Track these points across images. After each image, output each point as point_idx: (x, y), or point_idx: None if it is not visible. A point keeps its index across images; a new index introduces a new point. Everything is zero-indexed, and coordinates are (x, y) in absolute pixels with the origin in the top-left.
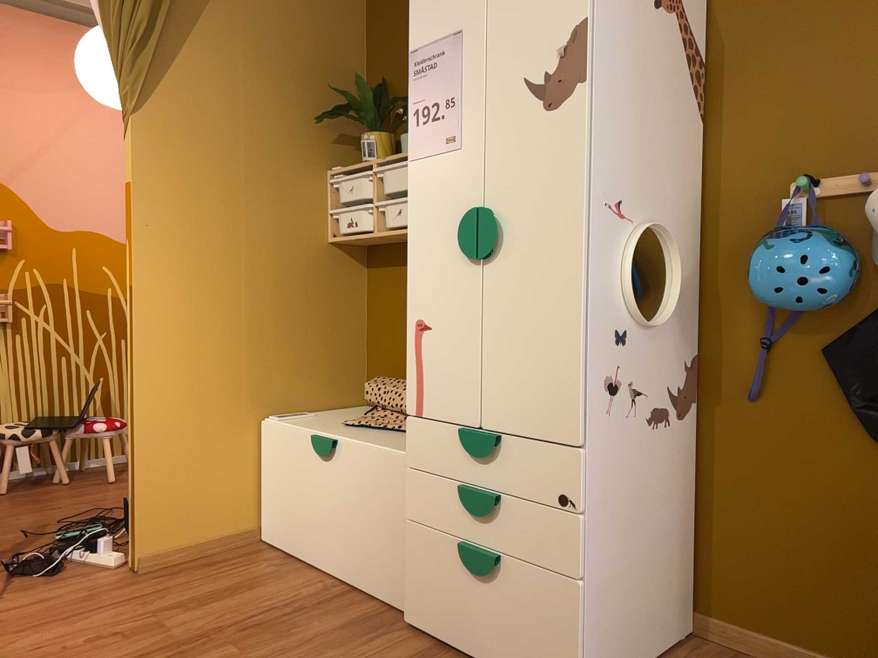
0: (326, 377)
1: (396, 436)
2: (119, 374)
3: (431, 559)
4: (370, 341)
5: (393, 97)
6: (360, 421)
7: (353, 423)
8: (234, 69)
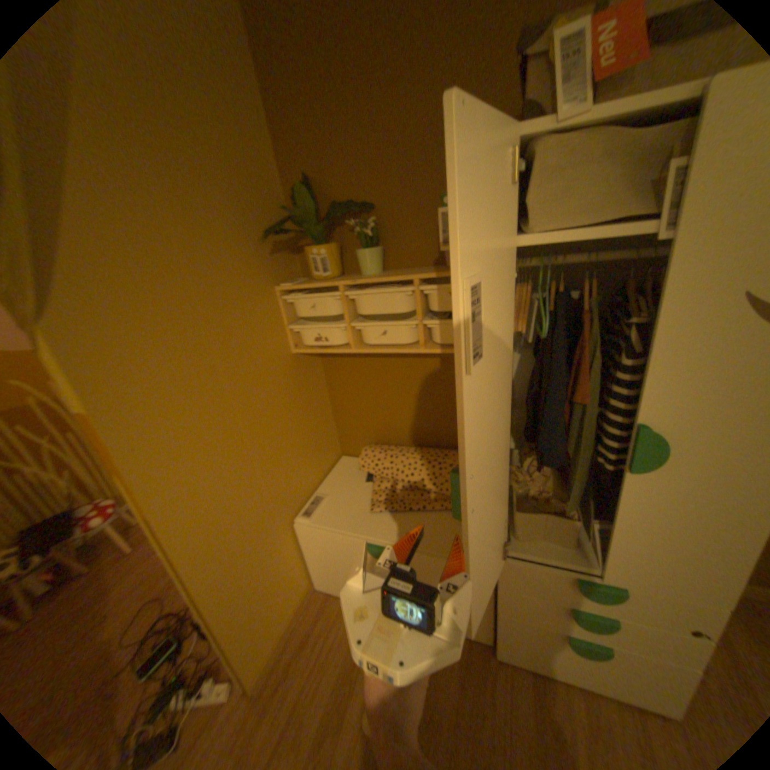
0: (318, 456)
1: (431, 521)
2: (81, 461)
3: (530, 638)
4: (338, 412)
5: (322, 195)
6: (385, 505)
7: (379, 508)
8: (147, 198)
